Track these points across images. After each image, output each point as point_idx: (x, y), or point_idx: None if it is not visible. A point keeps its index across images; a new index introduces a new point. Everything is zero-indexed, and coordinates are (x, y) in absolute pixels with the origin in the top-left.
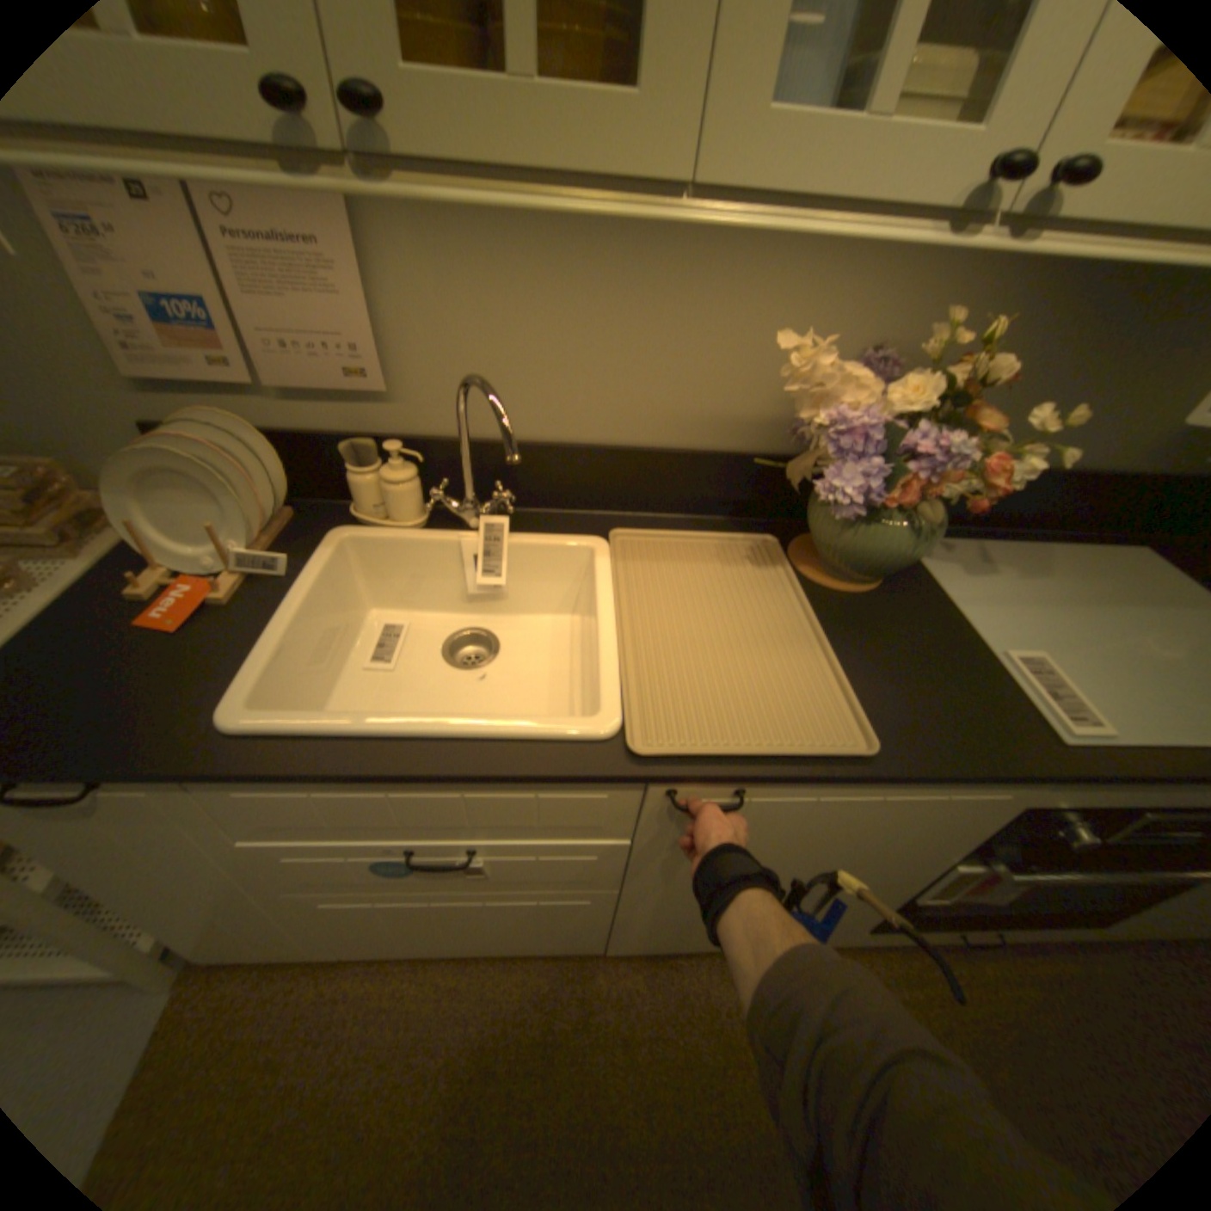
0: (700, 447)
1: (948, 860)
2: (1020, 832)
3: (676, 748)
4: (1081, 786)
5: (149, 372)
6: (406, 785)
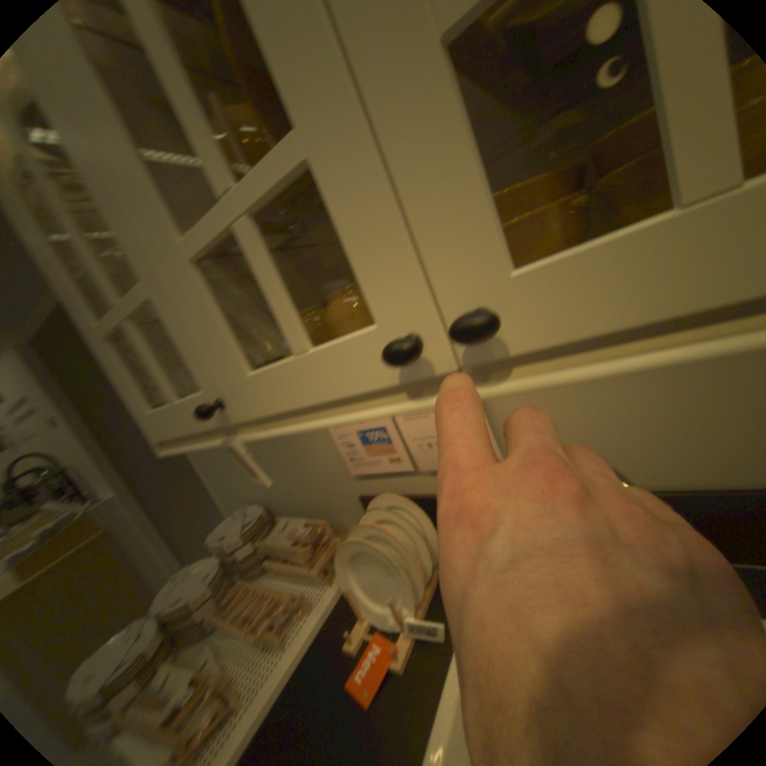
0: None
1: None
2: None
3: None
4: None
5: (362, 472)
6: None
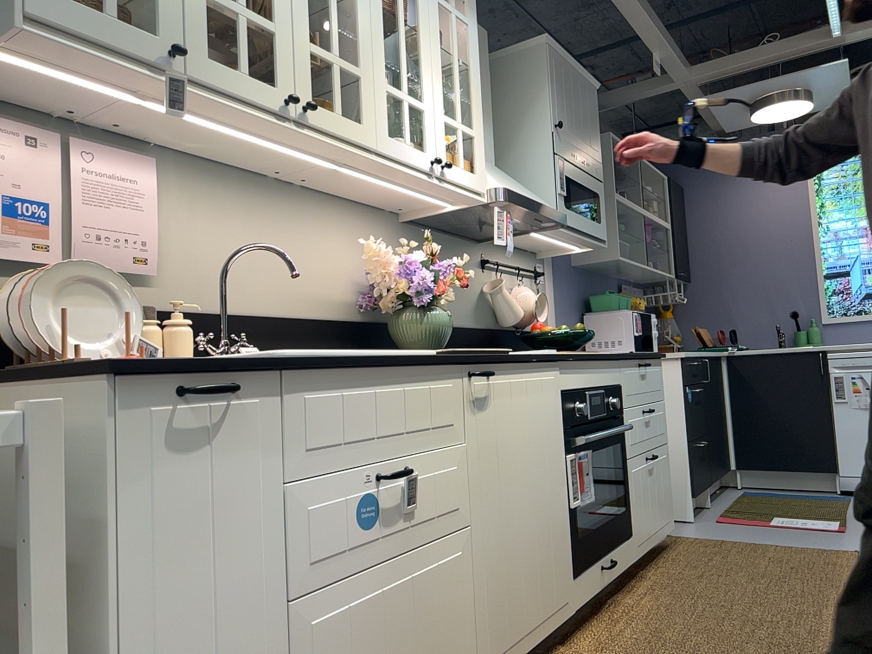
0: (322, 317)
1: (561, 446)
2: (567, 412)
3: (460, 354)
4: (564, 367)
5: None
6: (381, 378)
